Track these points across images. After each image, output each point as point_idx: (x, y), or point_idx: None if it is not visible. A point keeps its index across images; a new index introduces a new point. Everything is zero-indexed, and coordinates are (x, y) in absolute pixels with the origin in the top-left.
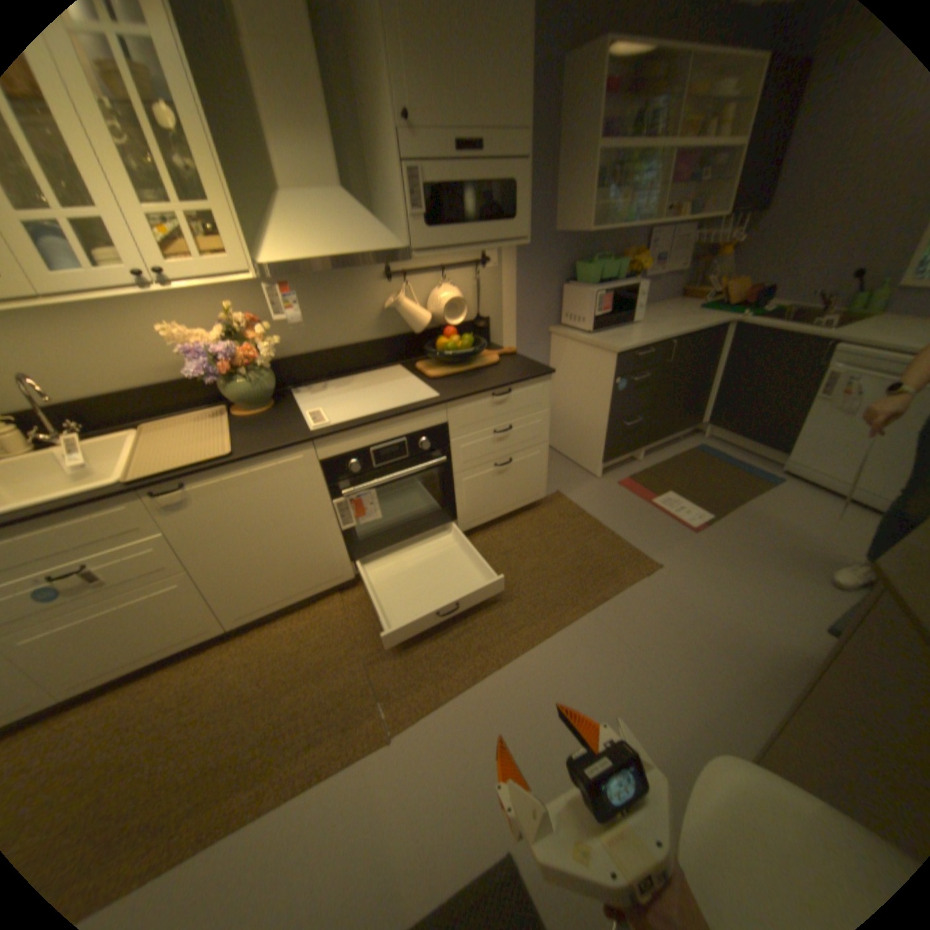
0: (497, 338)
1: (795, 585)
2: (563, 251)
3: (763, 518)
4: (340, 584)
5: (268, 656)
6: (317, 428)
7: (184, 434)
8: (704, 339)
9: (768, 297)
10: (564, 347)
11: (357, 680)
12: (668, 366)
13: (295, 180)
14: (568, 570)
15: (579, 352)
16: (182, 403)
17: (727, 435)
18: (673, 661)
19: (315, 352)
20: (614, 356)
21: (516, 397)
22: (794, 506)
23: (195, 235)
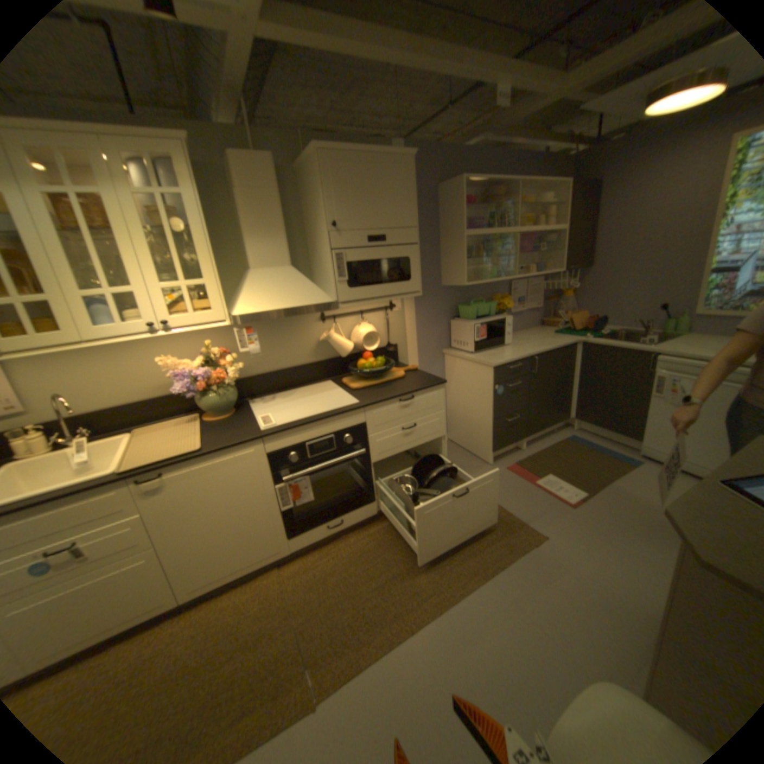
0: (404, 359)
1: (662, 552)
2: (448, 298)
3: (628, 495)
4: (279, 560)
5: (213, 627)
6: (267, 427)
7: (166, 435)
8: (560, 355)
9: (604, 324)
10: (455, 364)
11: (288, 648)
12: (534, 375)
13: (262, 263)
14: (469, 543)
15: (466, 367)
16: (167, 411)
17: (592, 428)
18: (564, 625)
19: (268, 372)
20: (492, 369)
21: (418, 401)
22: (653, 484)
23: (193, 299)
